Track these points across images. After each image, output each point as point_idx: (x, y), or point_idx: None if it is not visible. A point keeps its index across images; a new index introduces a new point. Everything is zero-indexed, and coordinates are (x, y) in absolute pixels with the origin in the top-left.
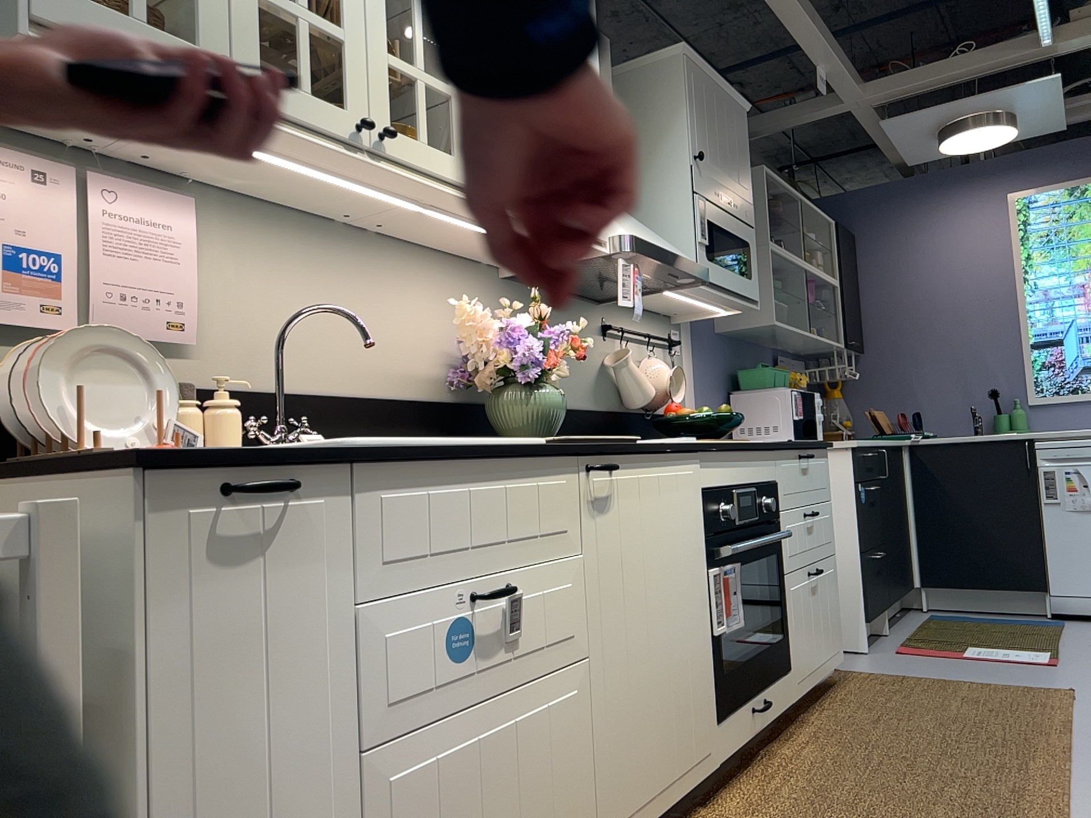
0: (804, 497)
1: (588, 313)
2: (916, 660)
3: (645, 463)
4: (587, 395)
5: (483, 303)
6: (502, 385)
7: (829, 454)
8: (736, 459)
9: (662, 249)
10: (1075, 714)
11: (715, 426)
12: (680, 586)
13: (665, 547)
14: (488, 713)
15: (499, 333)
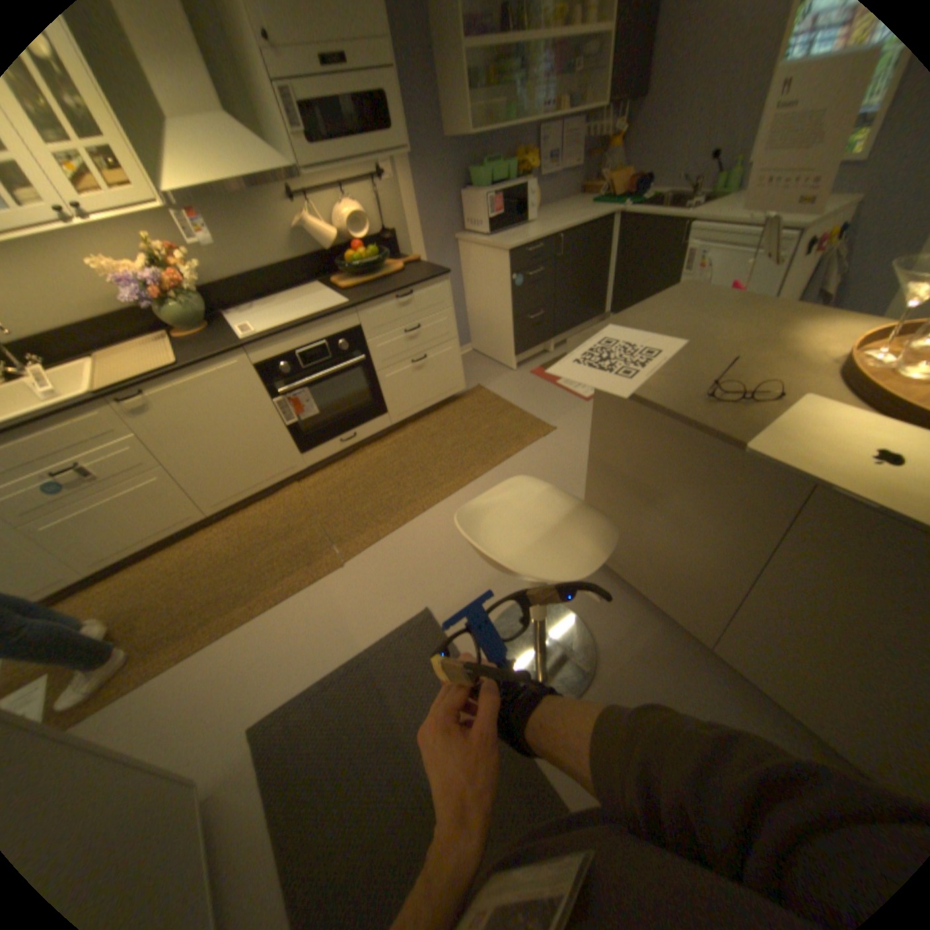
0: (403, 322)
1: (263, 190)
2: (528, 383)
3: (177, 377)
4: (281, 252)
5: (149, 229)
6: (150, 303)
7: (448, 278)
8: (294, 334)
9: (213, 184)
10: (520, 452)
11: (363, 267)
12: (240, 417)
13: (216, 406)
14: (92, 500)
15: (115, 284)
